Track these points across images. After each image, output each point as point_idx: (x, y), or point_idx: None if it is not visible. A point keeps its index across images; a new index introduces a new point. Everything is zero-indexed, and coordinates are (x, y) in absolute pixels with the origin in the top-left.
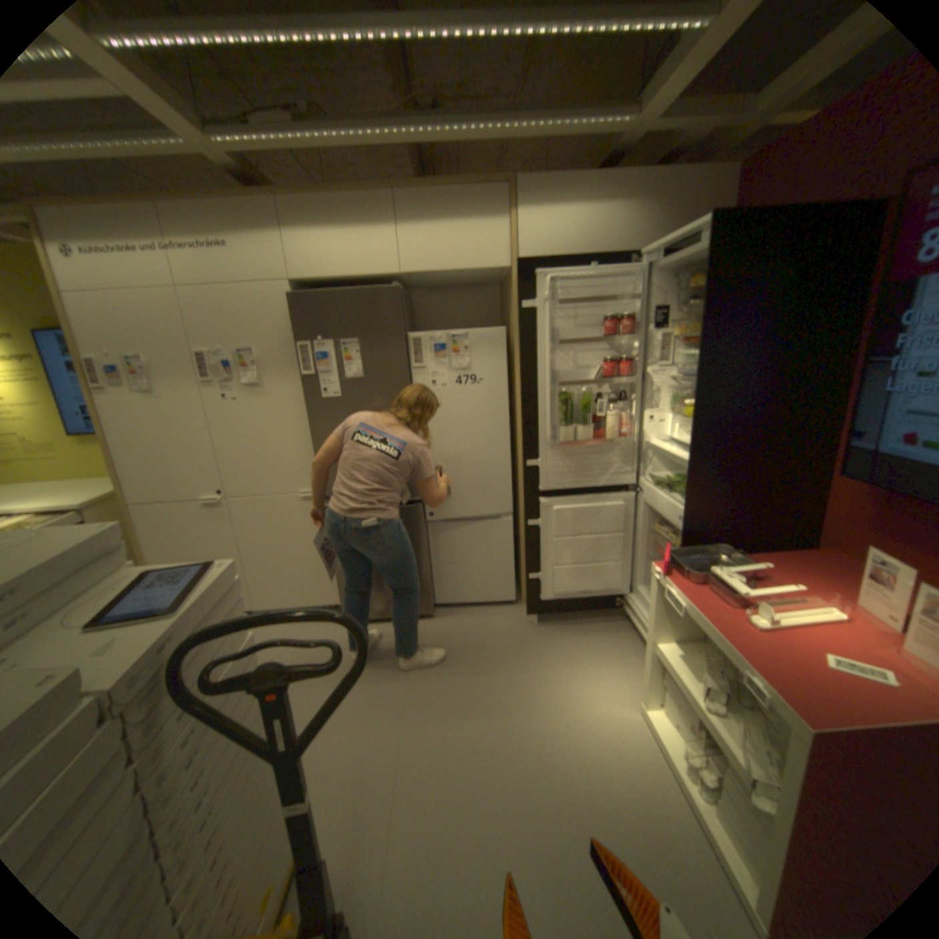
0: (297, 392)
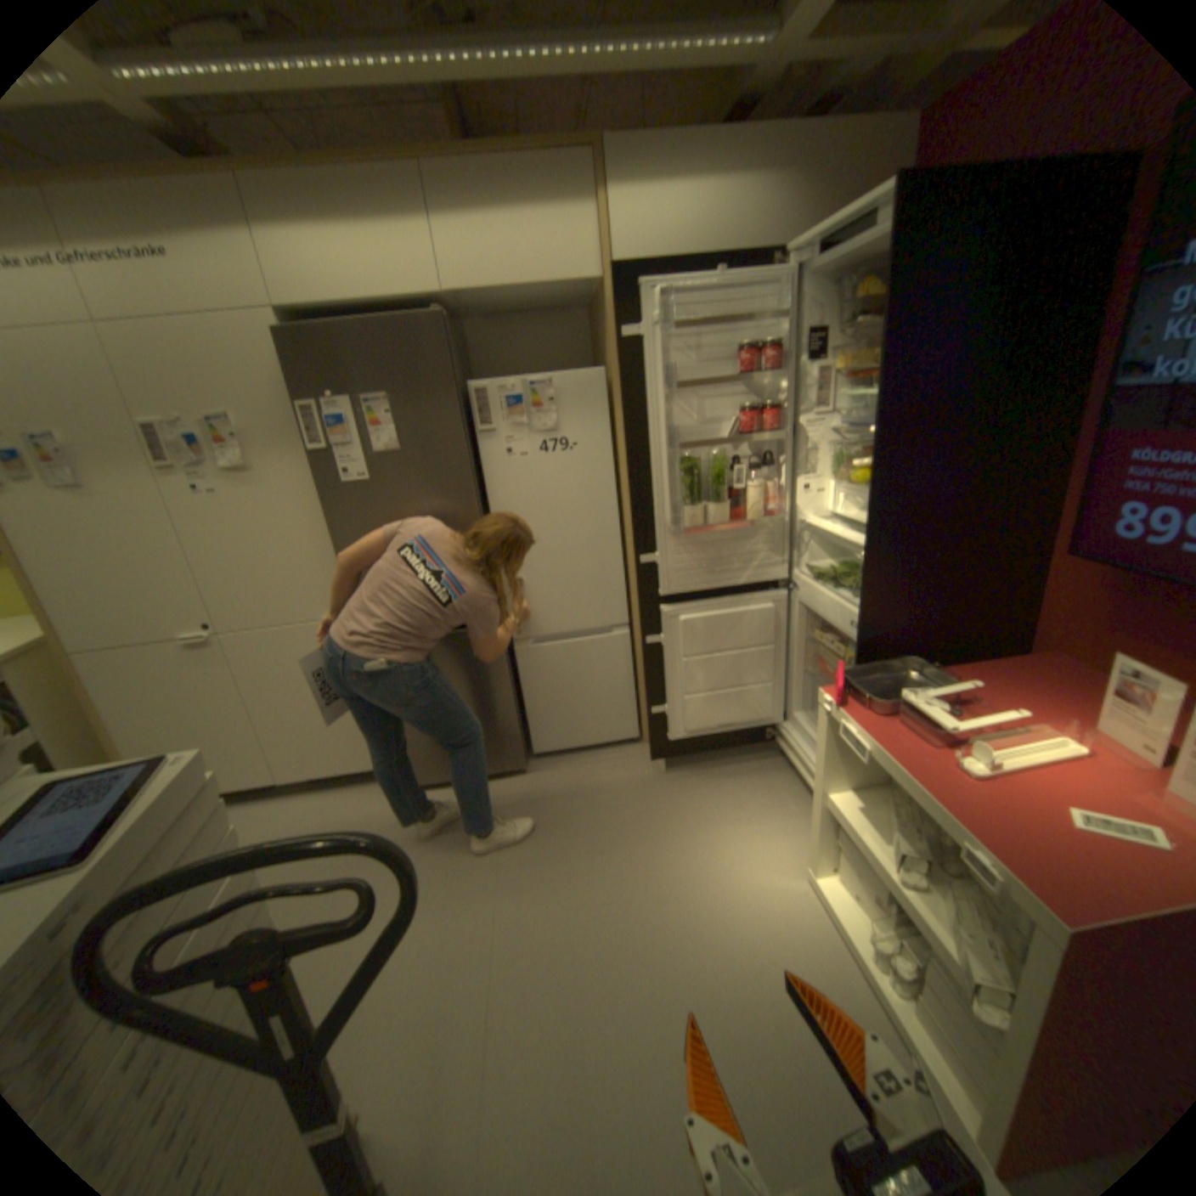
0: (305, 475)
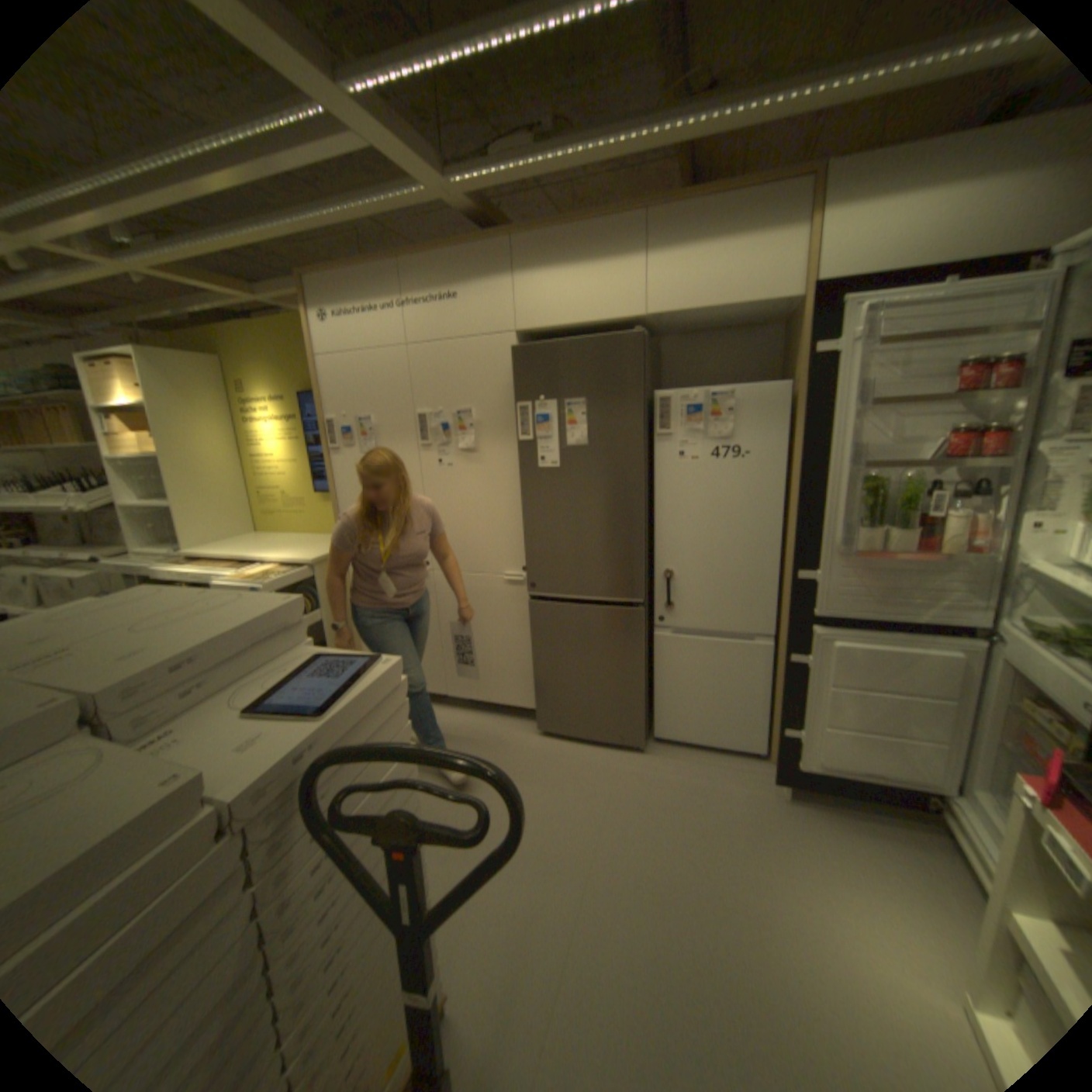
0: (513, 460)
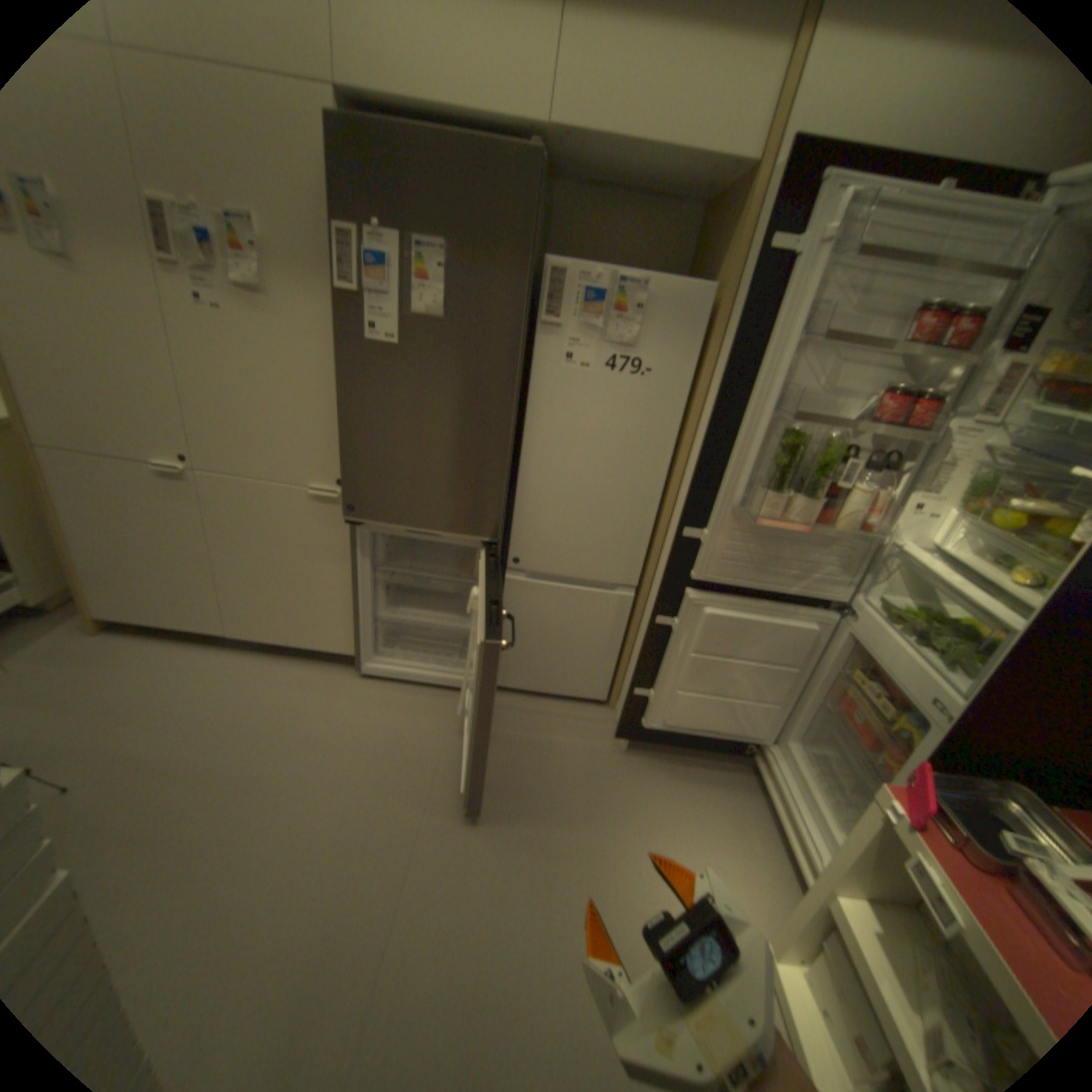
0: (325, 316)
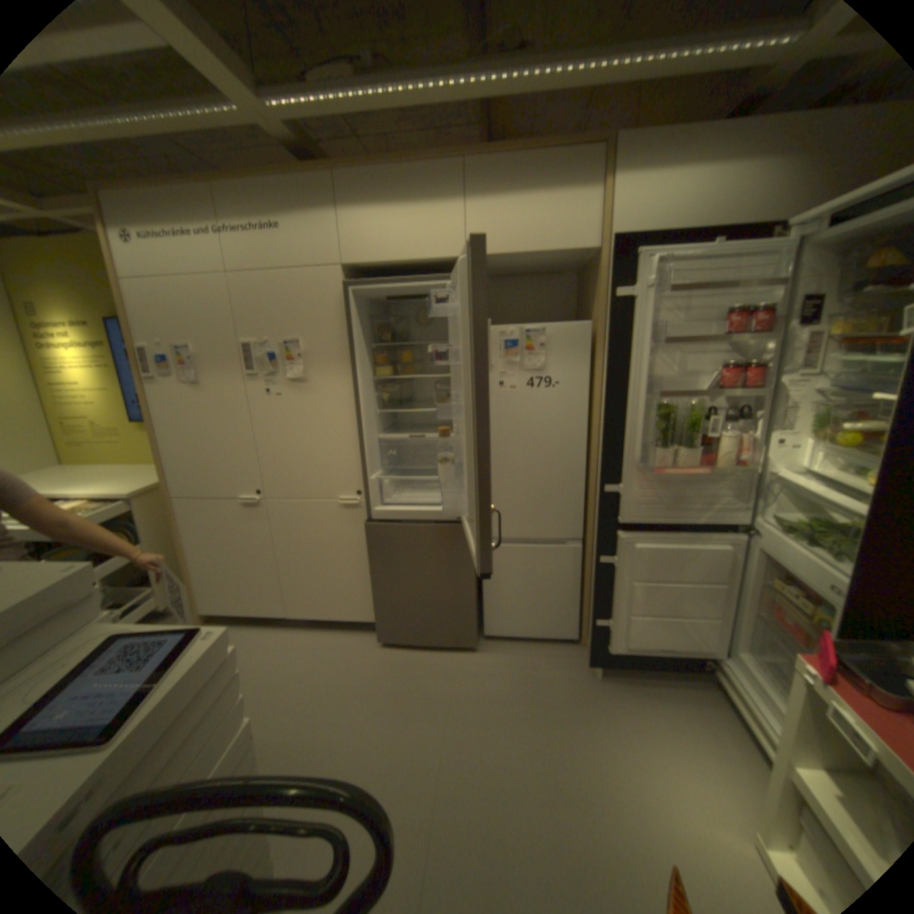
0: (344, 389)
